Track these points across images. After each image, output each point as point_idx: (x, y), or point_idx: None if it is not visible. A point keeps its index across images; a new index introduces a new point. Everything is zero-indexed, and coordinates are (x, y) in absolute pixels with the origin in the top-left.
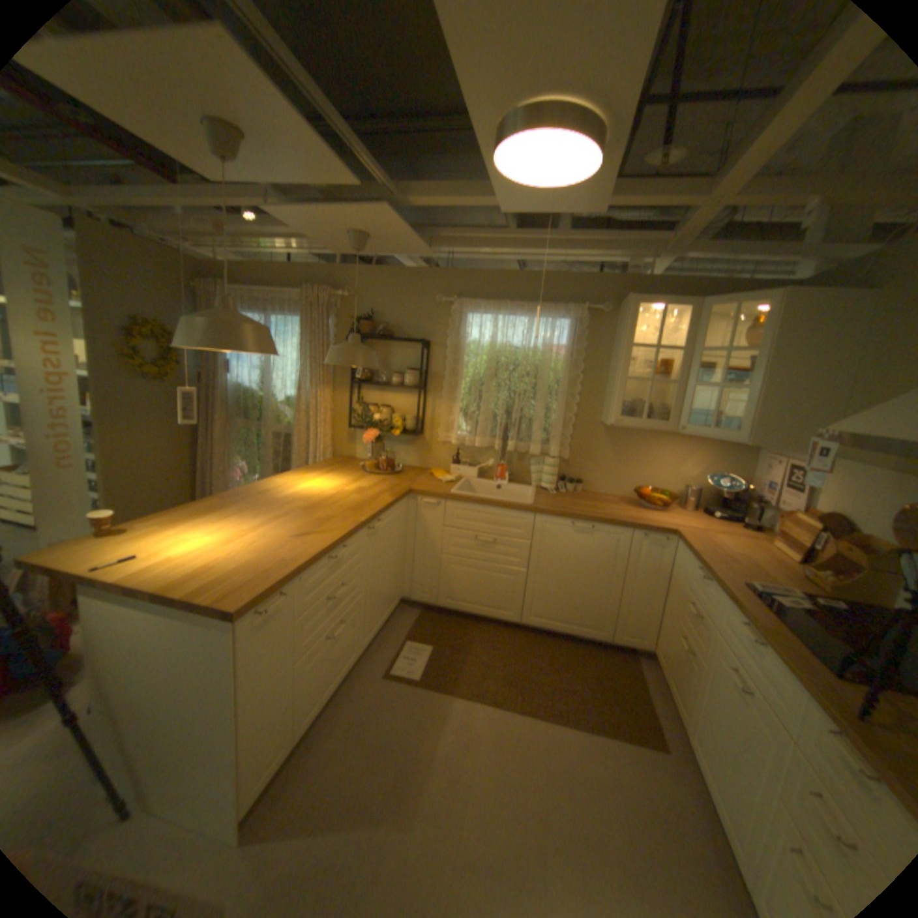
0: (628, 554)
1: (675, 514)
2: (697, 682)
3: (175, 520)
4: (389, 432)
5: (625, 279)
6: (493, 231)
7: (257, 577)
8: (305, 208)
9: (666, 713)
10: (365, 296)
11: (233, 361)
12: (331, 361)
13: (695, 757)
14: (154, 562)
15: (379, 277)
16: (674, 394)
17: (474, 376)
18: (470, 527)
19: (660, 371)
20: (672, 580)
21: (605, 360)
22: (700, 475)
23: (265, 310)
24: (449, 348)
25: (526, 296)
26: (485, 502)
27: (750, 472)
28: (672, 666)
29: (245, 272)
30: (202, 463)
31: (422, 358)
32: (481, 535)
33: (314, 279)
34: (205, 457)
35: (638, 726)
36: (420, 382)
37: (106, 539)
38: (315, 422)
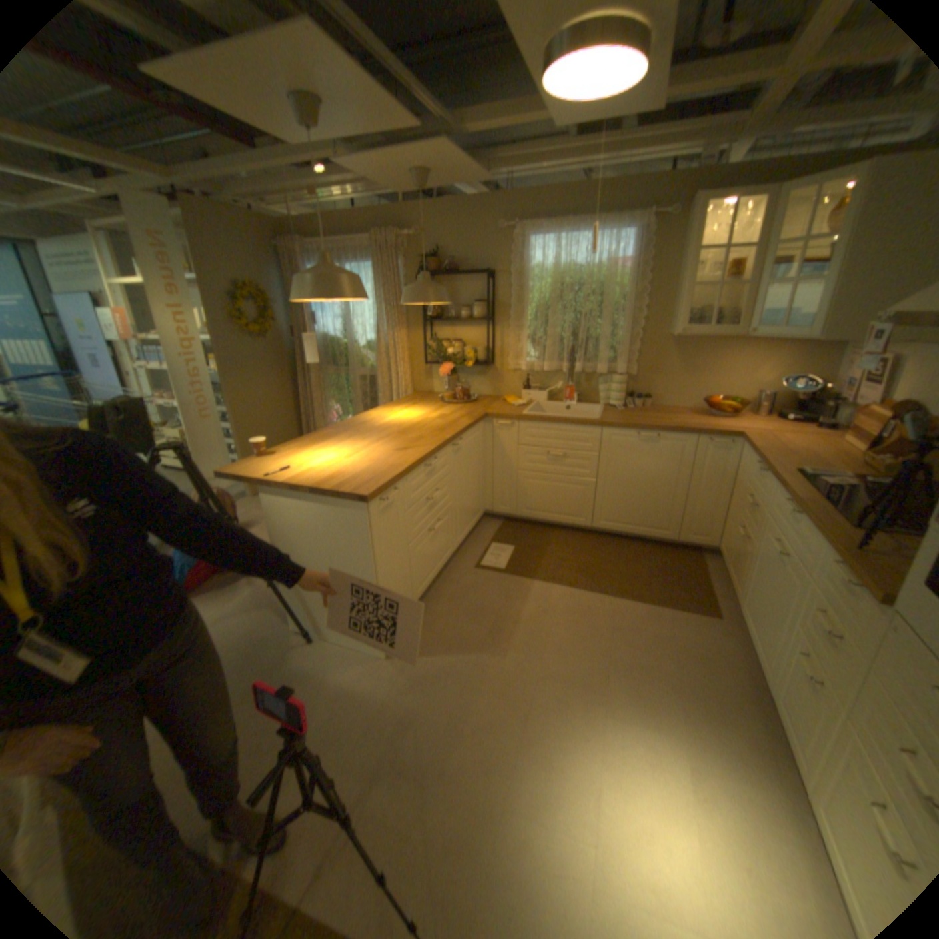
0: (693, 459)
1: (746, 419)
2: (749, 560)
3: (306, 444)
4: (462, 365)
5: (697, 173)
6: (551, 143)
7: (377, 476)
8: (371, 154)
9: (723, 593)
10: (429, 232)
11: (318, 312)
12: (407, 301)
13: (744, 619)
14: (303, 470)
15: (440, 210)
16: (747, 295)
17: (539, 301)
18: (542, 444)
19: (731, 272)
20: (736, 480)
21: (674, 267)
22: (776, 379)
23: (340, 259)
24: (514, 275)
25: (589, 209)
26: (554, 420)
27: (833, 372)
28: (731, 554)
29: (317, 223)
30: (305, 408)
31: (488, 288)
32: (552, 451)
33: (380, 221)
34: (307, 403)
35: (696, 600)
36: (487, 313)
37: (265, 458)
38: (395, 362)
